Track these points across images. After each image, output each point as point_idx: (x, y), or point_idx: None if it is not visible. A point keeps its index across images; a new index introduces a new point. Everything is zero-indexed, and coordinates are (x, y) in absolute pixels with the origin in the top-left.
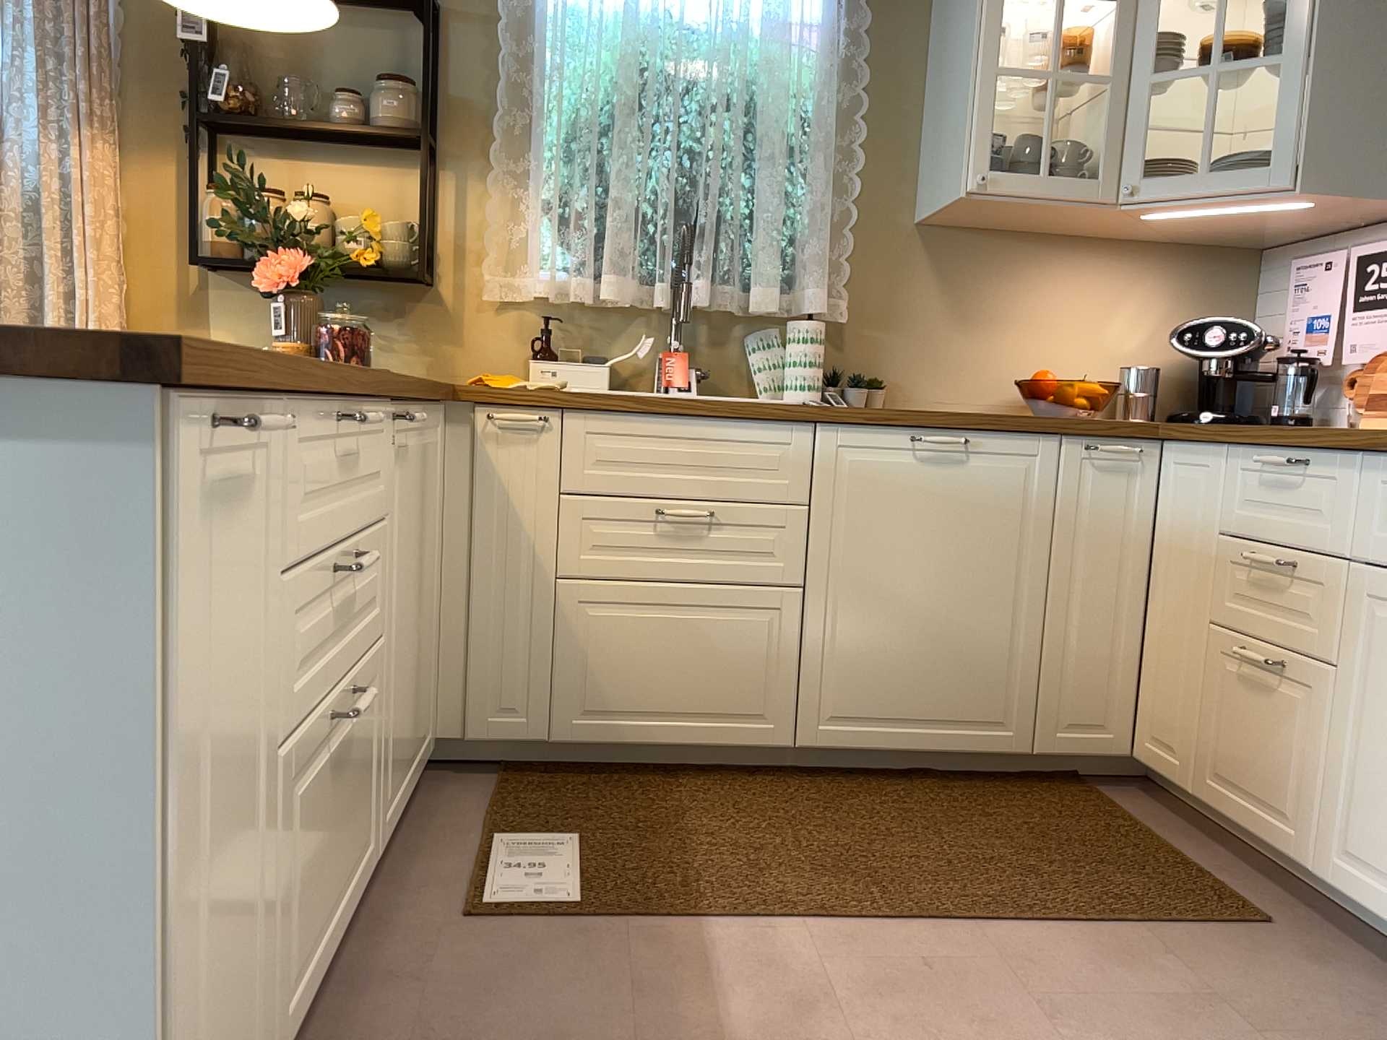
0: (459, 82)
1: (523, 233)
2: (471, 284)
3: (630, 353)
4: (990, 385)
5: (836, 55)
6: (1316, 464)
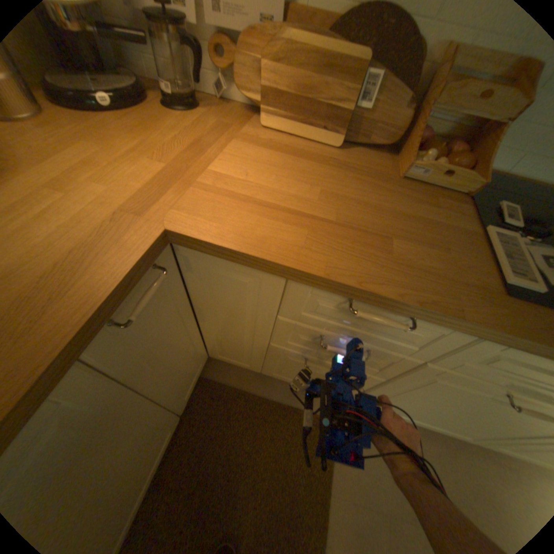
0: None
1: None
2: None
3: None
4: None
5: None
6: (423, 319)
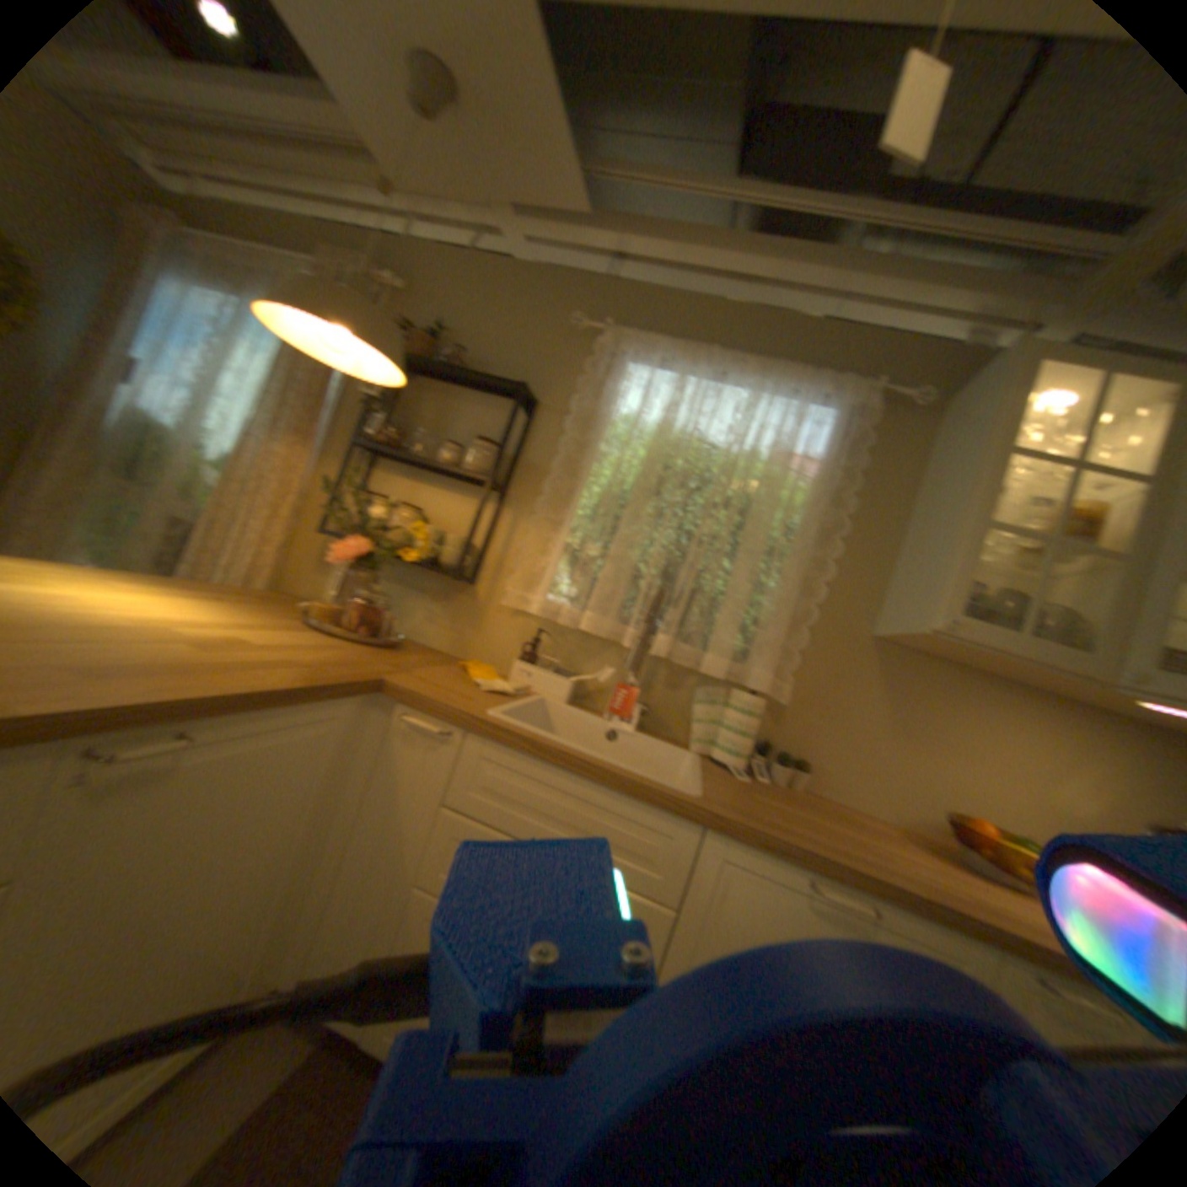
0: (538, 453)
1: (548, 565)
2: (502, 593)
3: (595, 680)
4: (919, 805)
5: (833, 487)
6: None
